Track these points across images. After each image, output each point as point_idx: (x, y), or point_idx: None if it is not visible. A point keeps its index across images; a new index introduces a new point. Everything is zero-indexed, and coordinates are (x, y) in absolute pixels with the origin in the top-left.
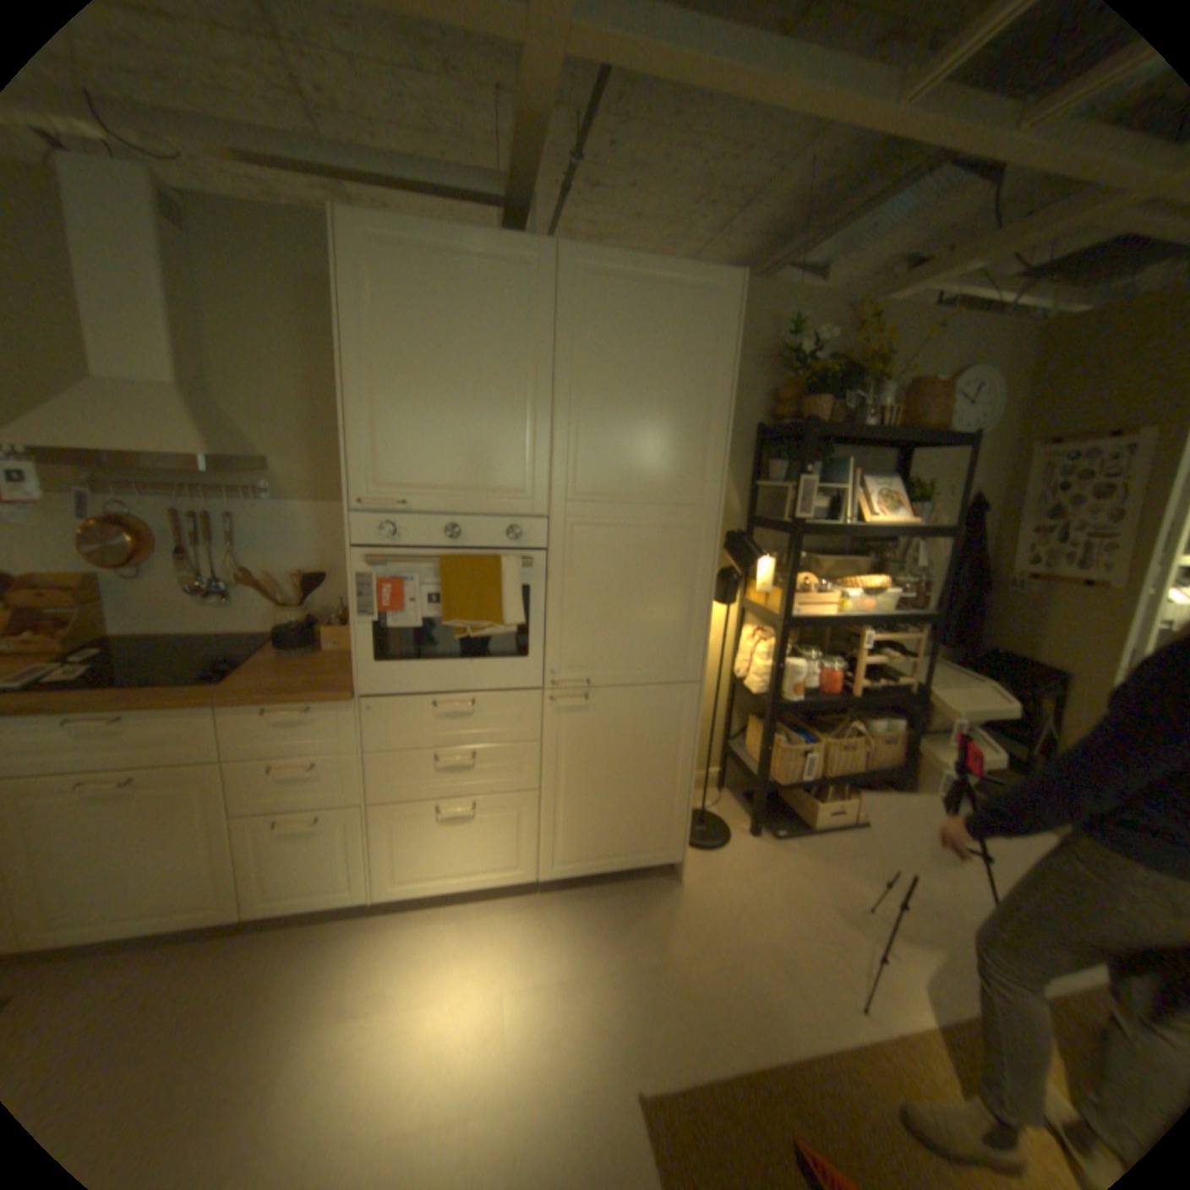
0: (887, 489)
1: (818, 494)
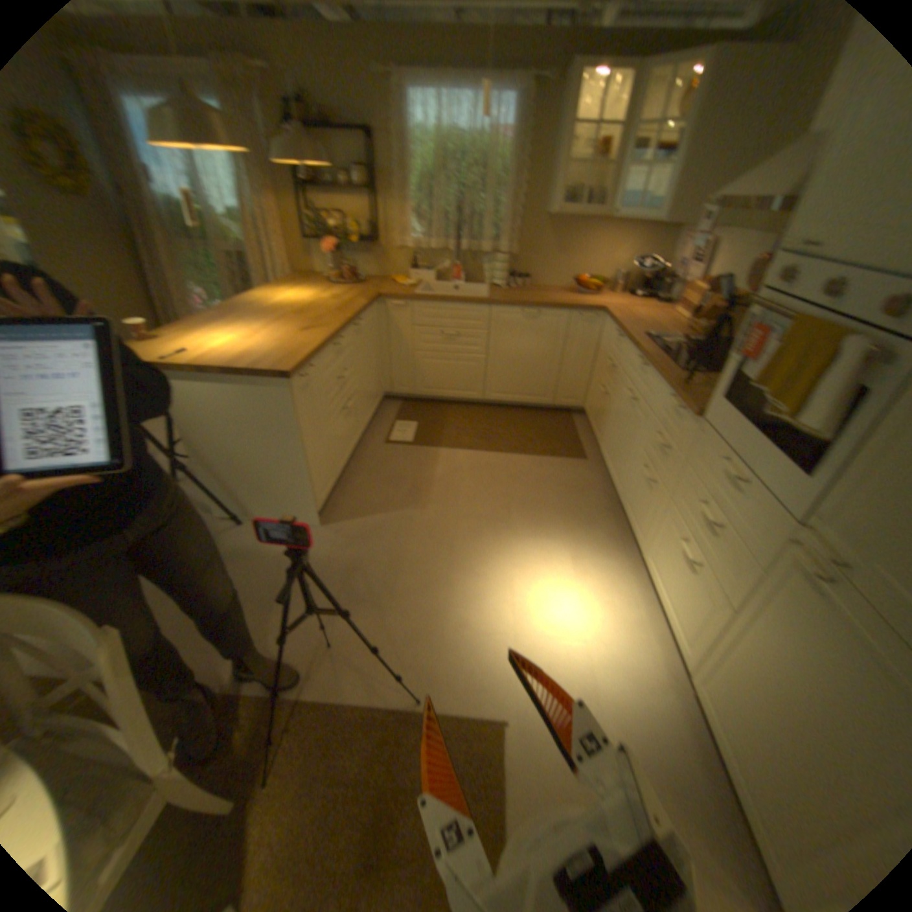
0: None
1: None
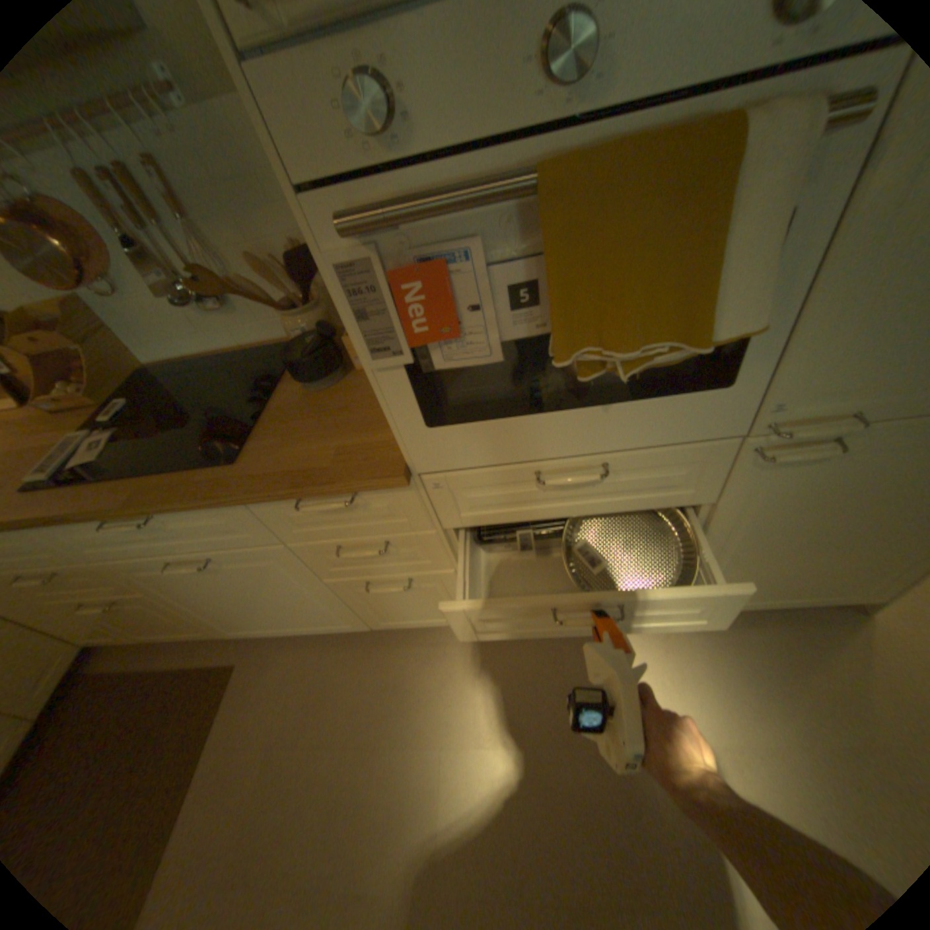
0: None
1: None
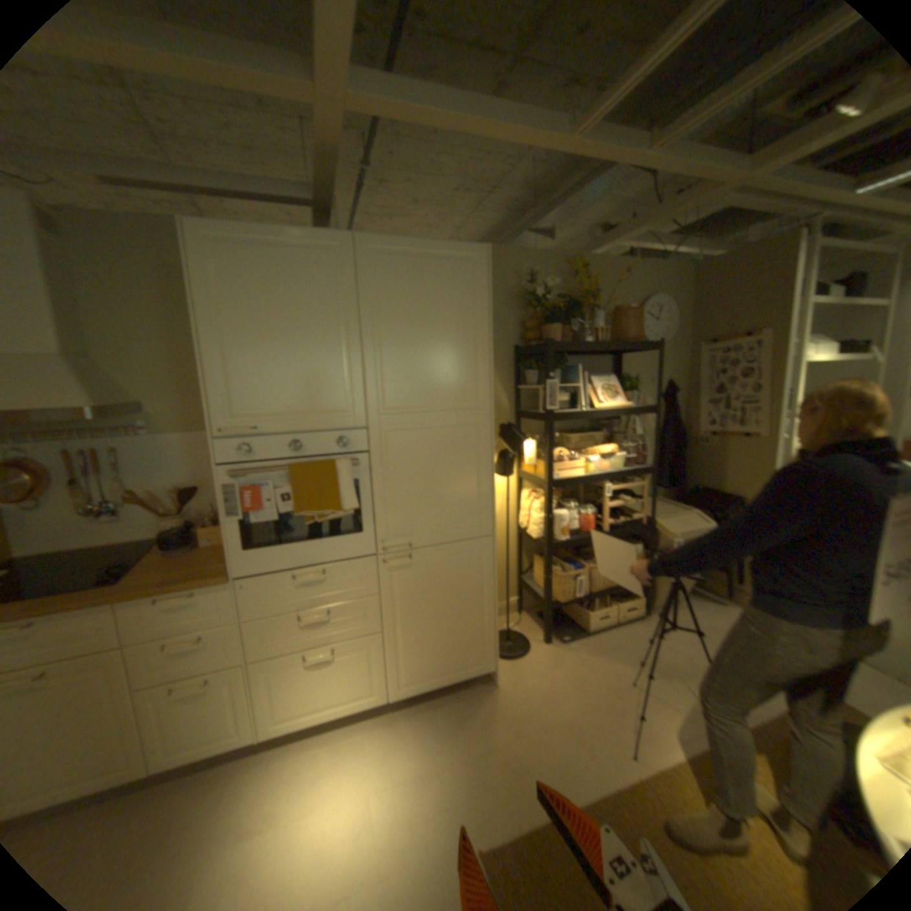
0: (608, 384)
1: (562, 392)
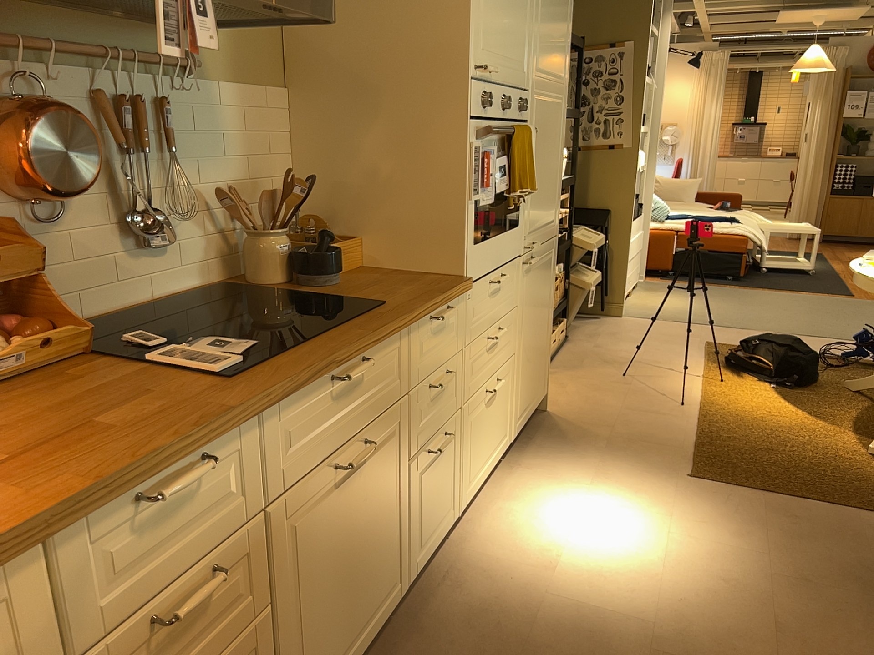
0: None
1: None
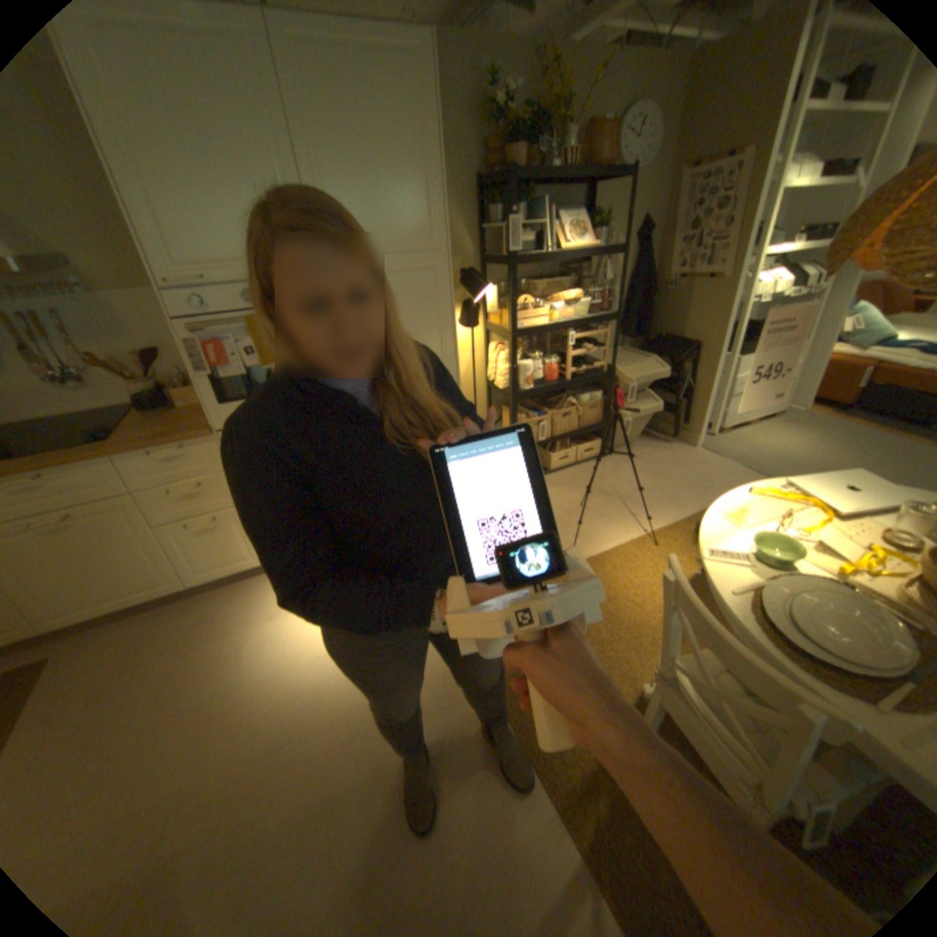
0: (575, 221)
1: (526, 231)
